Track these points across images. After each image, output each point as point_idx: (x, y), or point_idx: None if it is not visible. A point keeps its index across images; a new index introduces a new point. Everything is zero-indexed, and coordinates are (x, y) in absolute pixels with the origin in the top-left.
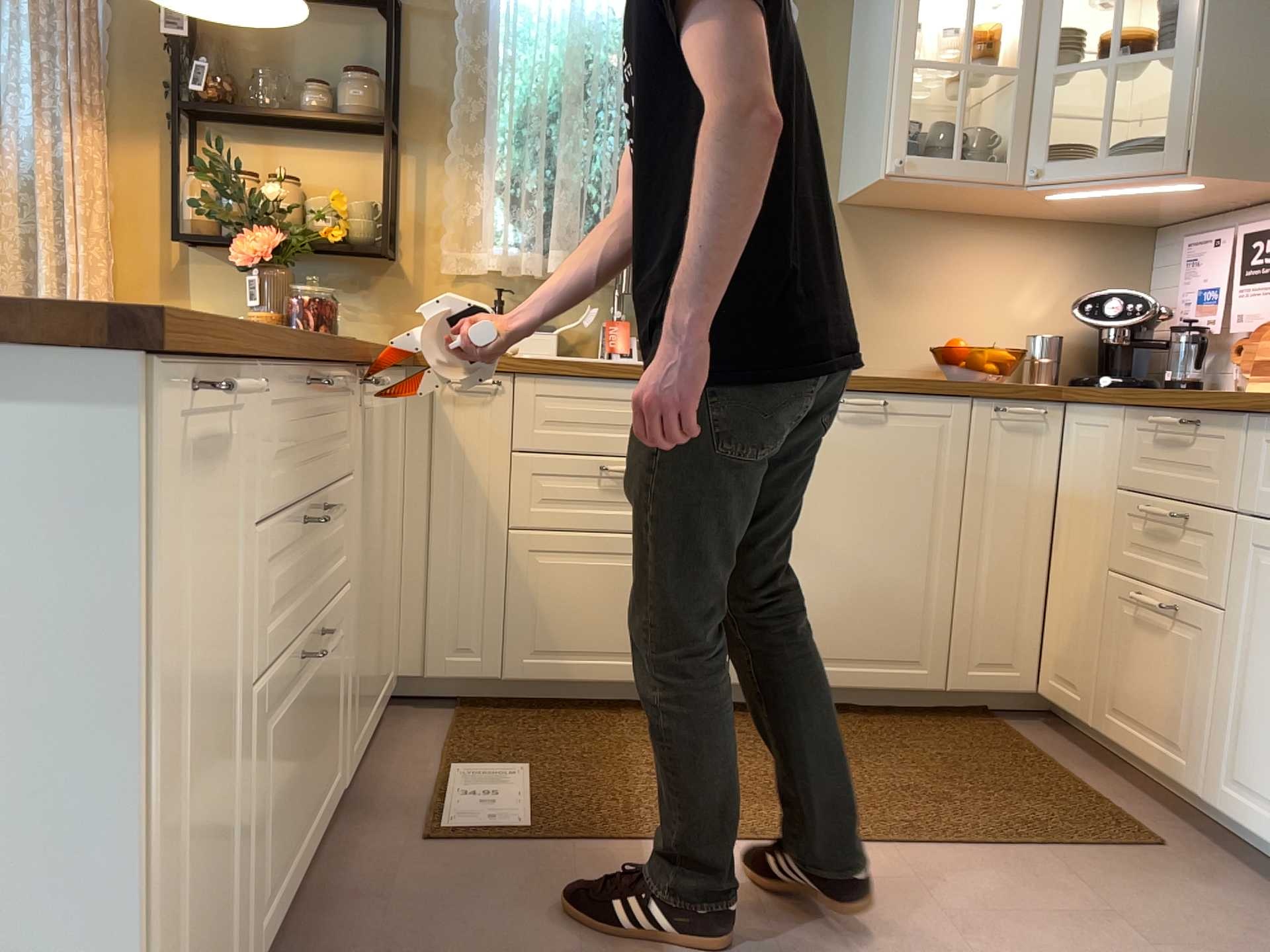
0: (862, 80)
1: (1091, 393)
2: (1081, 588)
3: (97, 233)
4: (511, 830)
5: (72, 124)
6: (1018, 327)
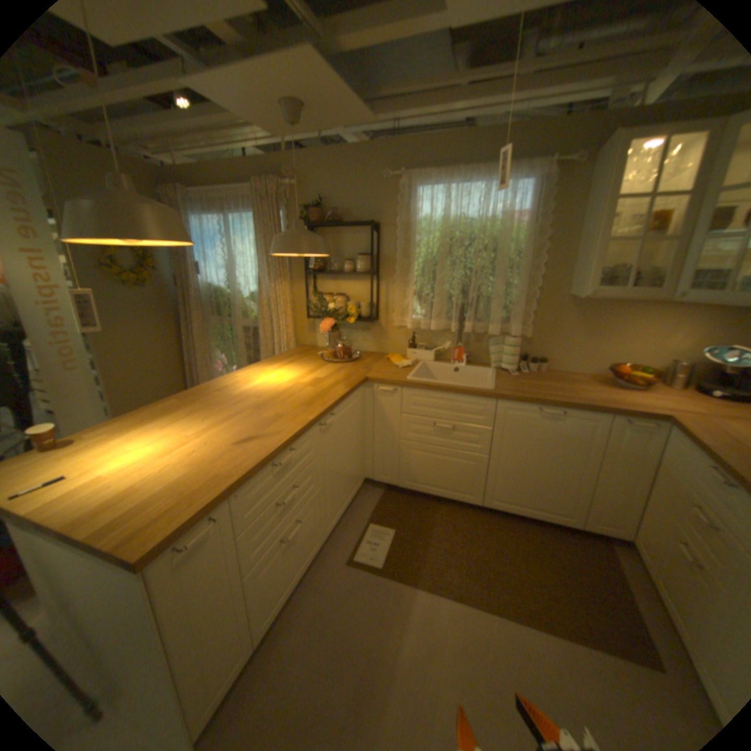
0: (587, 236)
1: (684, 428)
2: (661, 515)
3: (286, 314)
4: (376, 566)
5: (277, 280)
6: (669, 353)
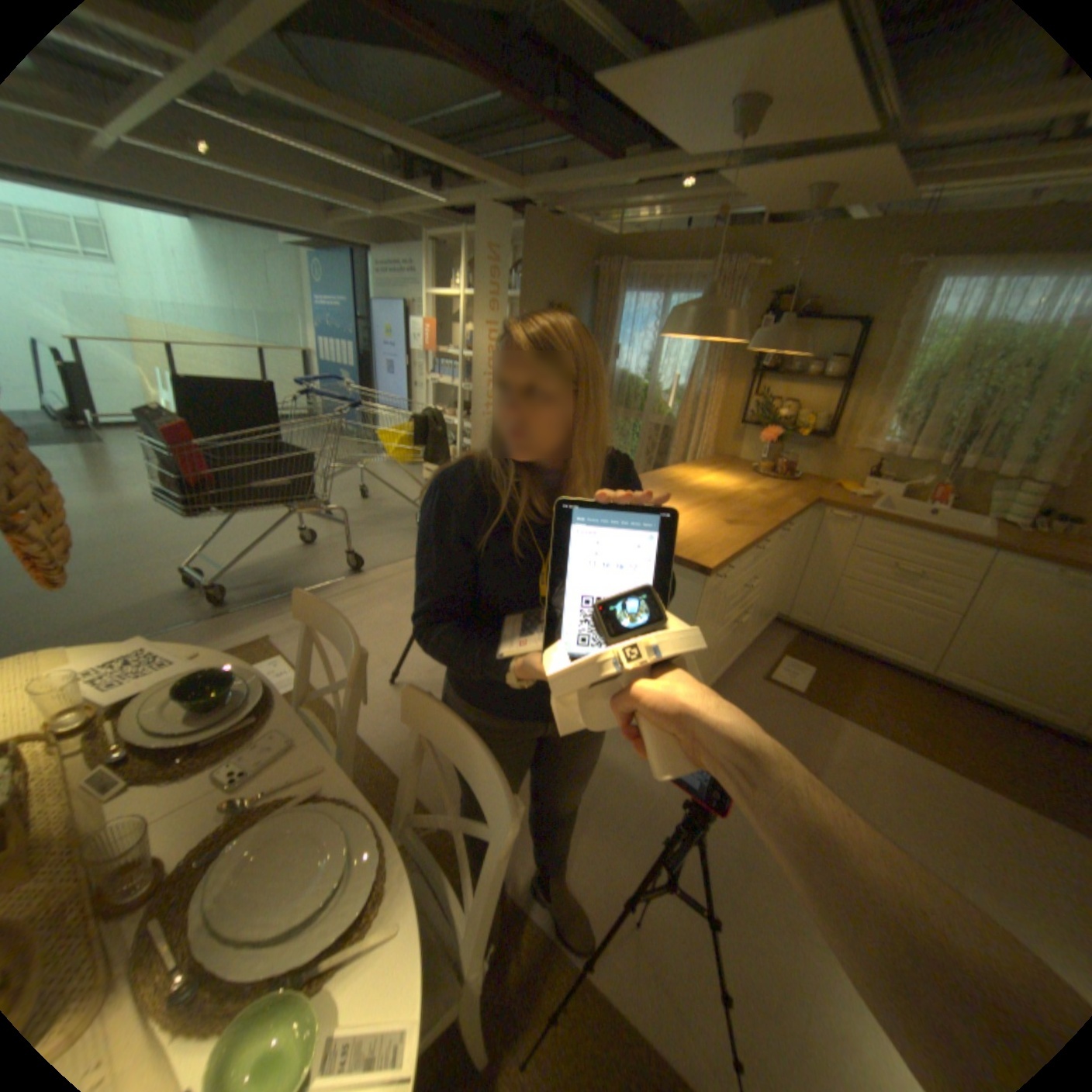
0: None
1: None
2: None
3: (712, 416)
4: (797, 690)
5: (713, 375)
6: None
